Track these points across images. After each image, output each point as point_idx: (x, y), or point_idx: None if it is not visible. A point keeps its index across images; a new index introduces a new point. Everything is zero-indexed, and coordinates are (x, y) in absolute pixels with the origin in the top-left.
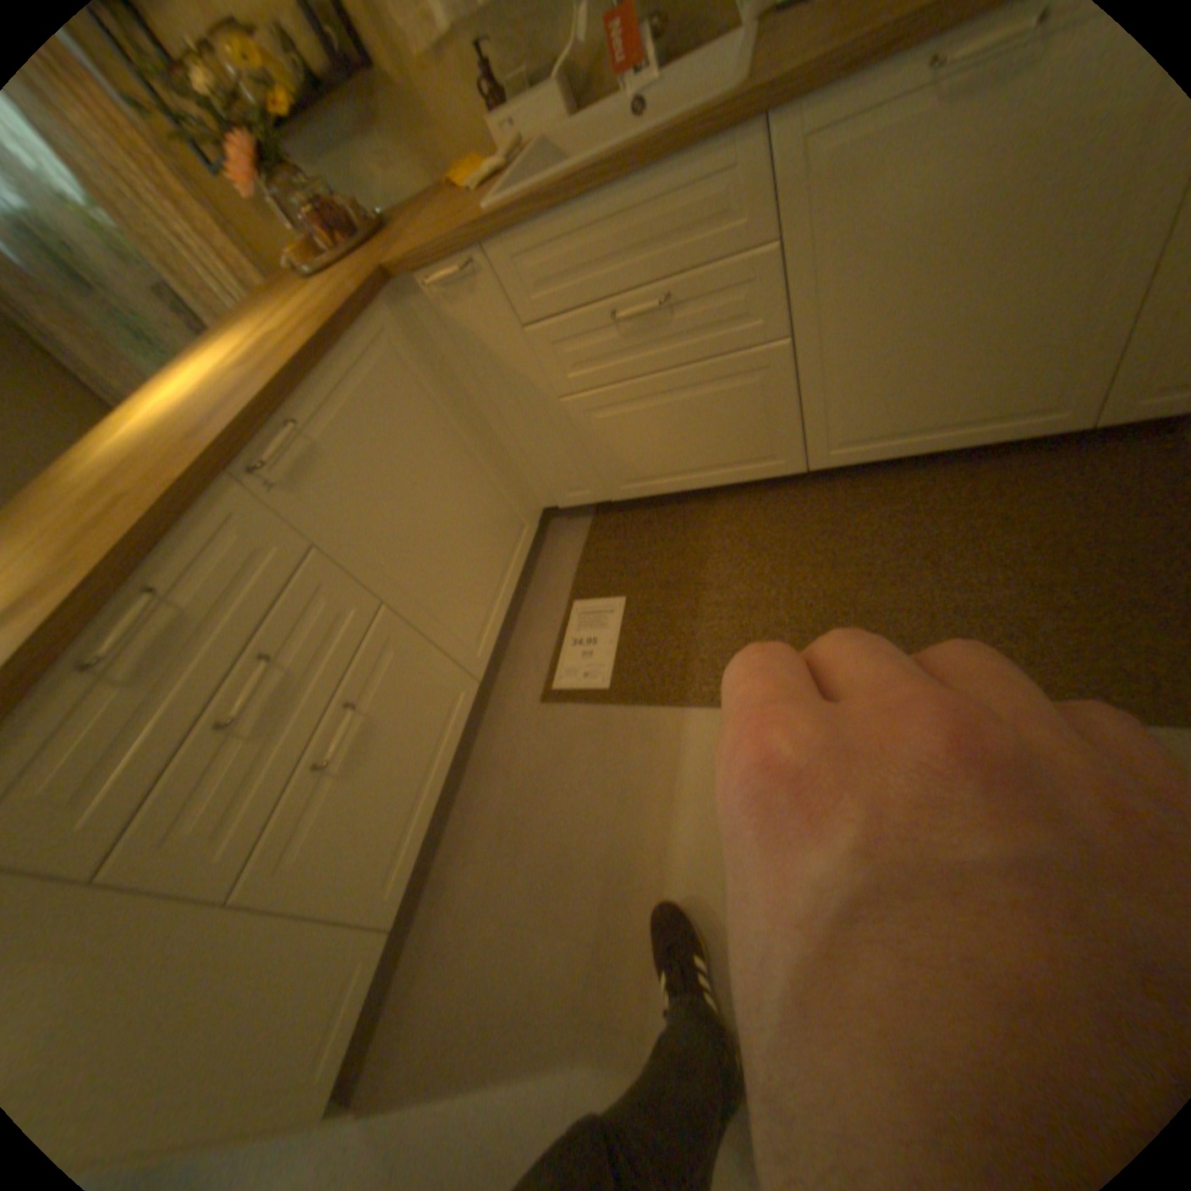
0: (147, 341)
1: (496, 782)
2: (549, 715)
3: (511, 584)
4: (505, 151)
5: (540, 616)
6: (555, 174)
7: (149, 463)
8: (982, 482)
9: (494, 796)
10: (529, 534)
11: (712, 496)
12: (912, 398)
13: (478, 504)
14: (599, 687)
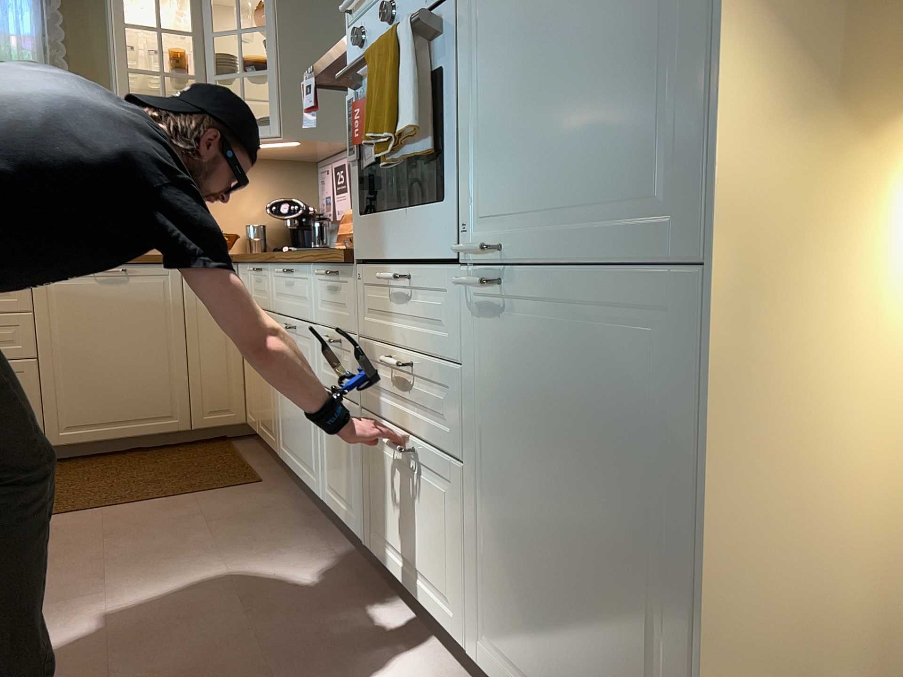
0: None
1: None
2: None
3: None
4: None
5: None
6: None
7: None
8: (146, 456)
9: None
10: None
11: None
12: (103, 402)
13: None
14: None
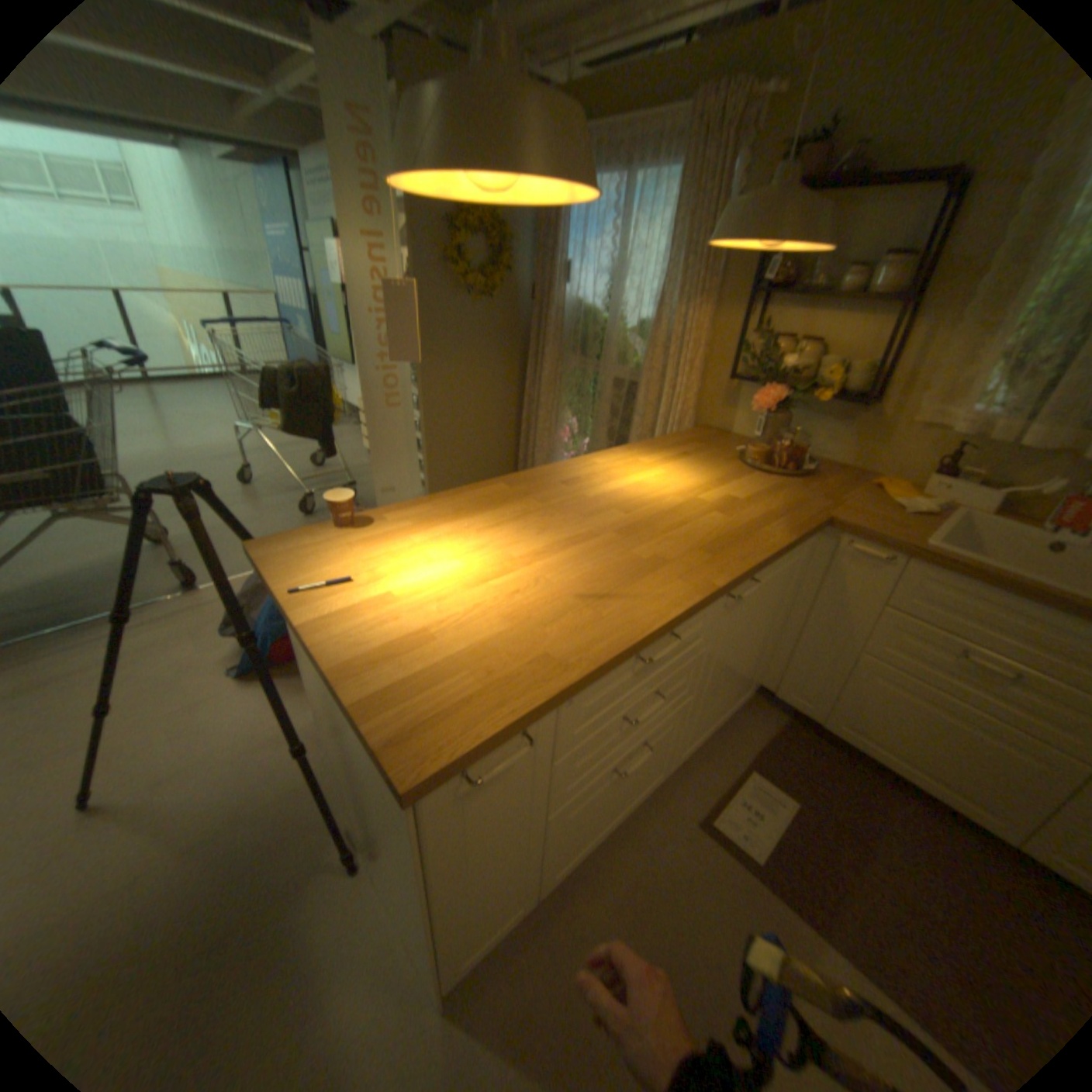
0: (579, 391)
1: (641, 856)
2: (704, 843)
3: (723, 723)
4: (943, 503)
5: (721, 759)
6: (1008, 570)
7: (674, 544)
8: None
9: (636, 866)
10: (749, 698)
11: (907, 789)
12: None
13: (753, 664)
14: (755, 858)
